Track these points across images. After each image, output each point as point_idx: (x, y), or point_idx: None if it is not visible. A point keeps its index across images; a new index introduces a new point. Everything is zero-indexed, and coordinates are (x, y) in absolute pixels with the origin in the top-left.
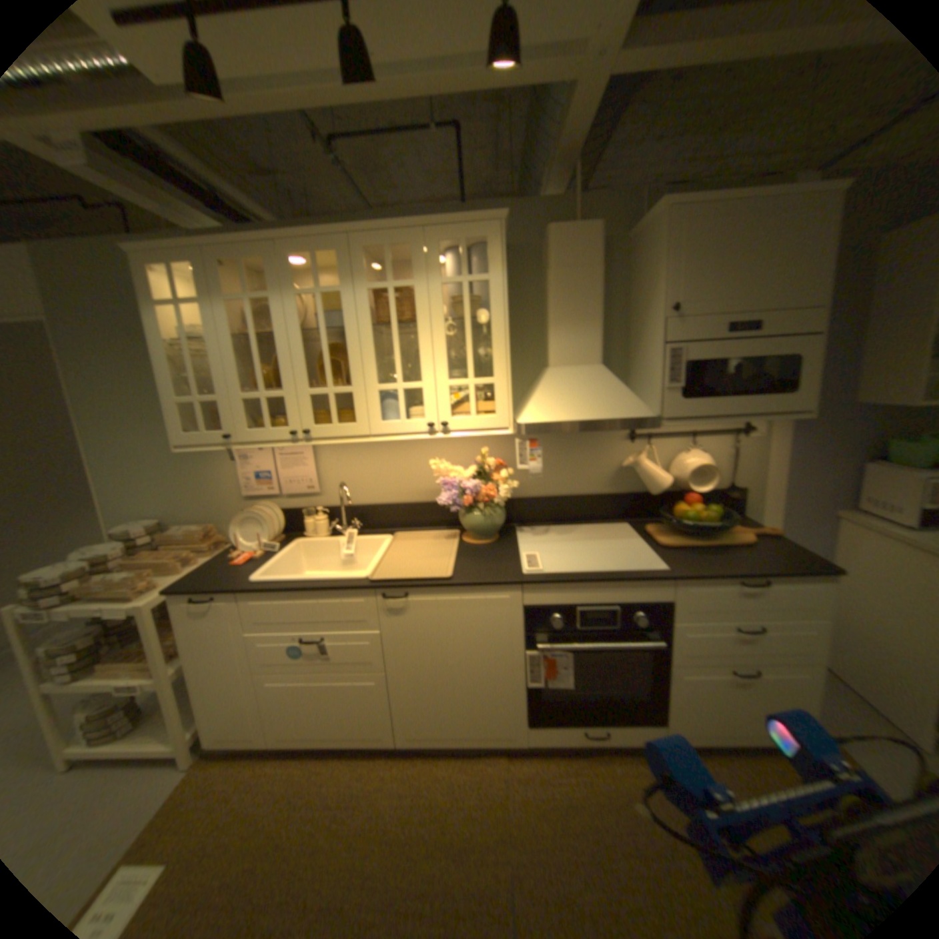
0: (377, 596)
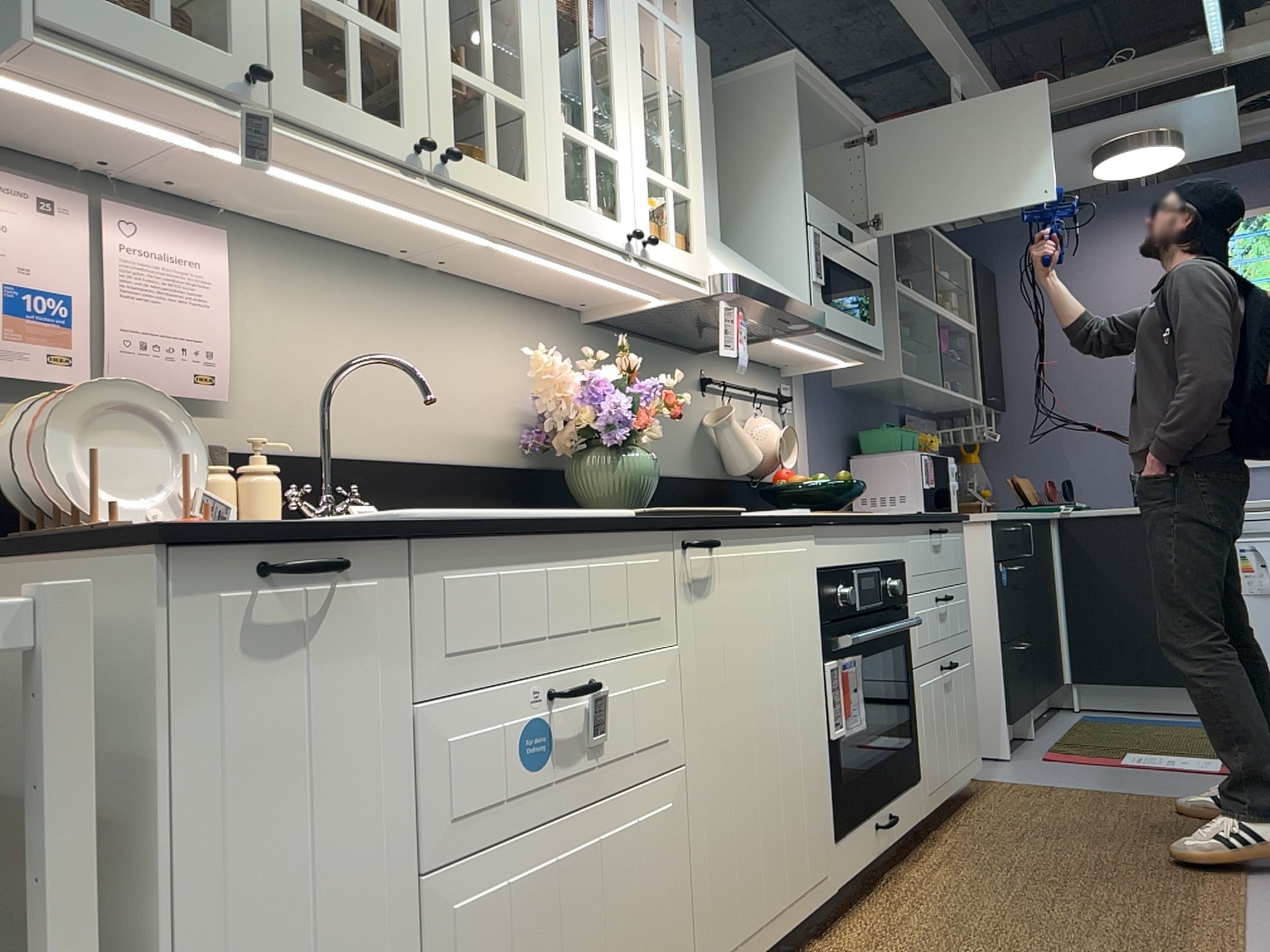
0: (673, 543)
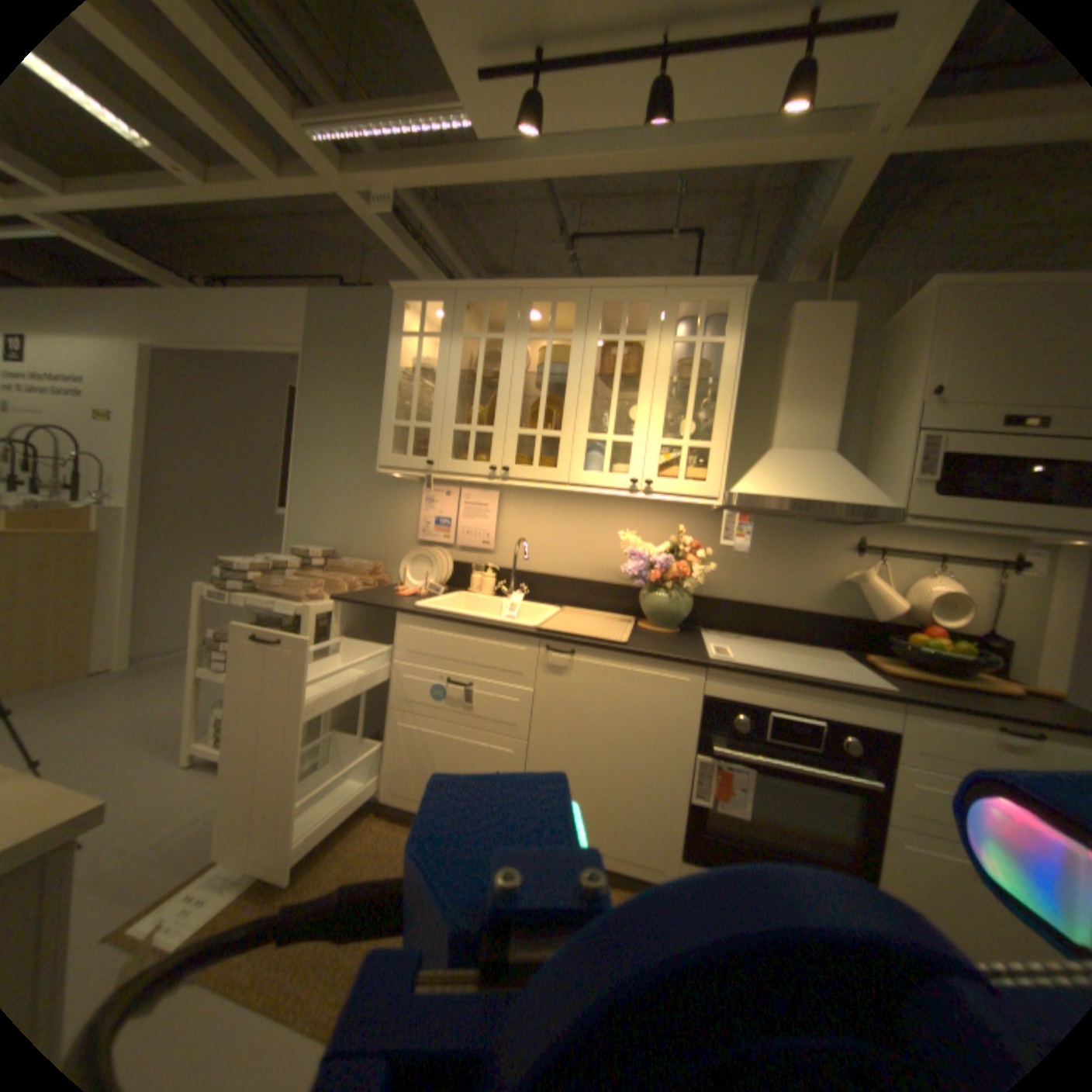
0: (538, 643)
